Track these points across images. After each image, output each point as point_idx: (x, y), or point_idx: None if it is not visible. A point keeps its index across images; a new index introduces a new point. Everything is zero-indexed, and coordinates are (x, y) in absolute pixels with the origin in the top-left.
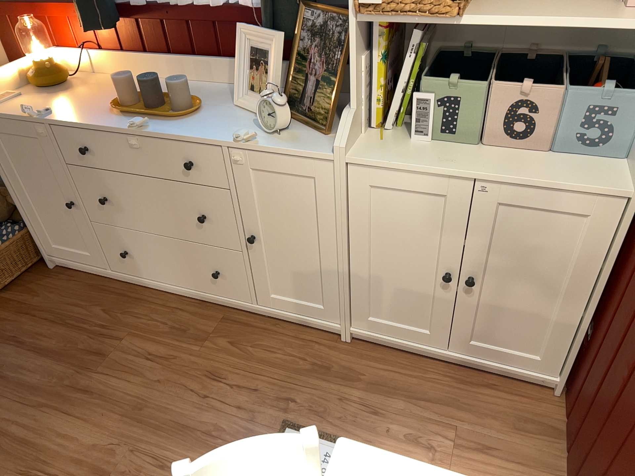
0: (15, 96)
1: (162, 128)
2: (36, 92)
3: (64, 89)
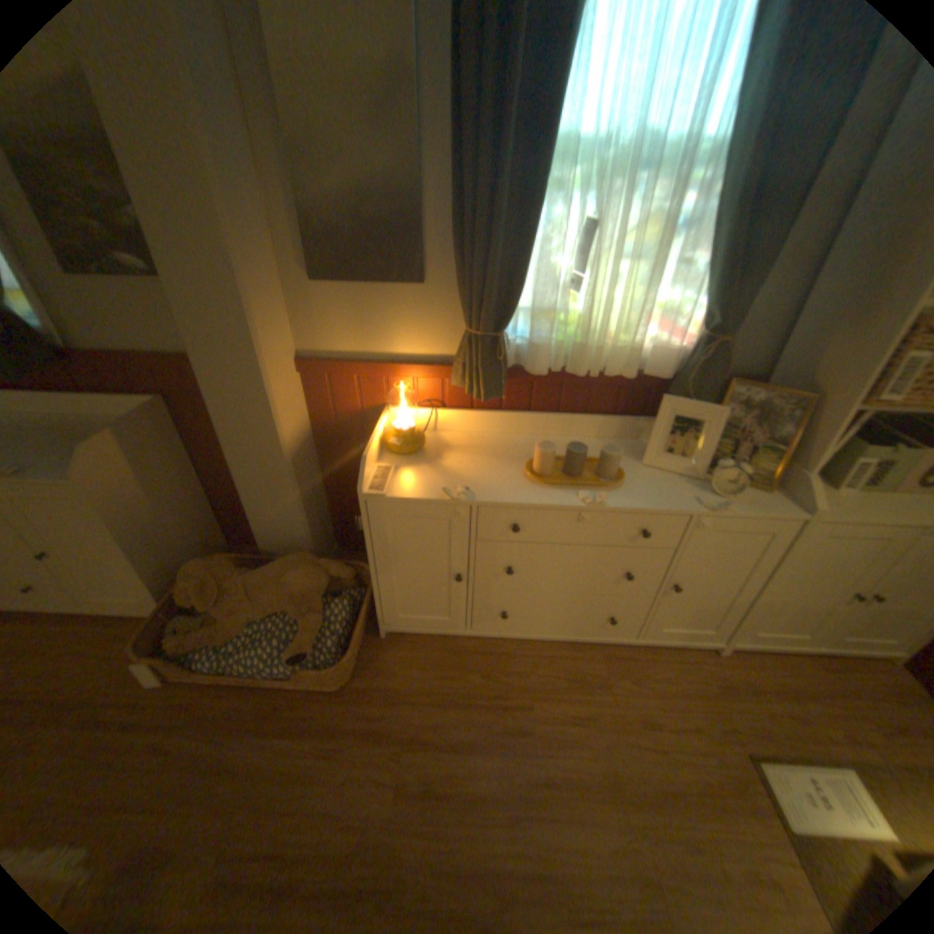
0: (390, 470)
1: (617, 502)
2: (404, 462)
3: (431, 455)
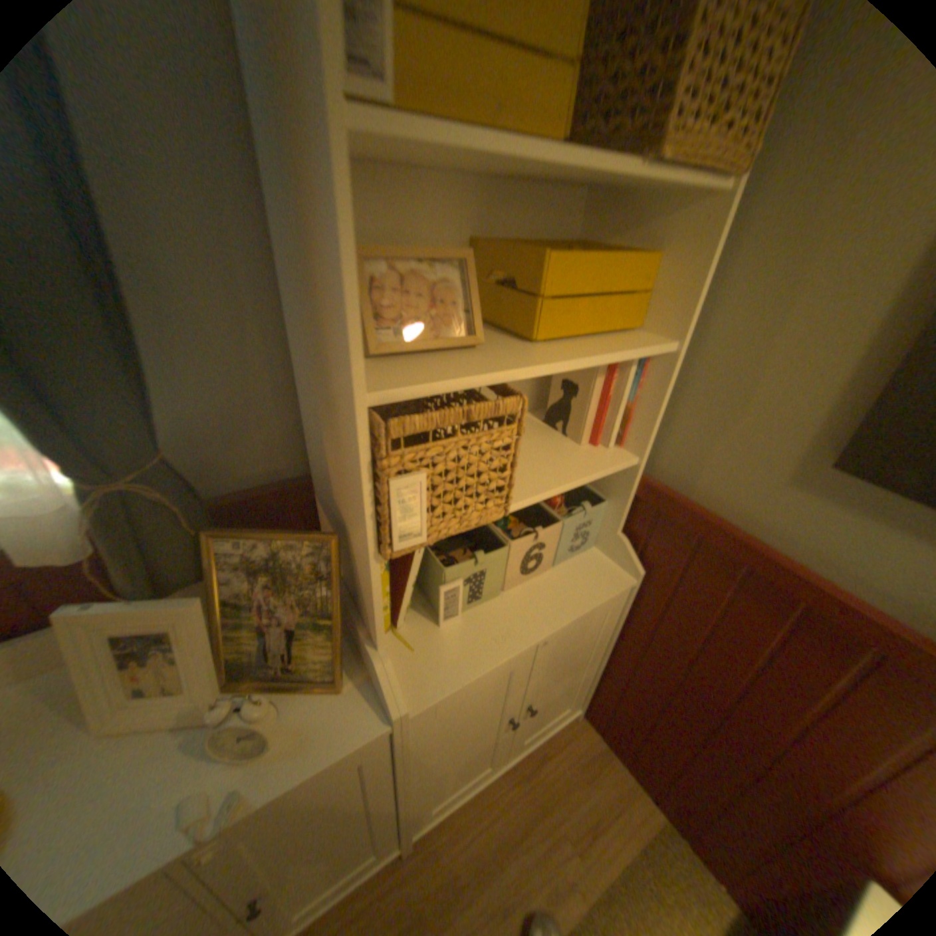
0: None
1: None
2: None
3: None
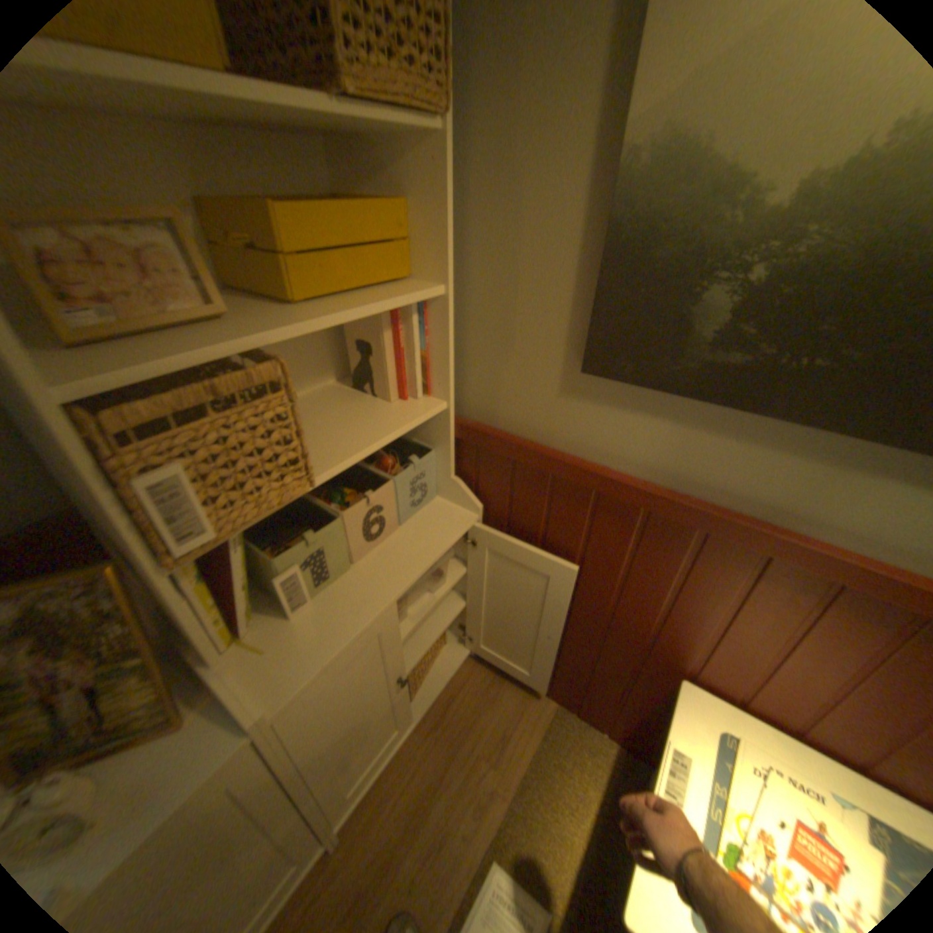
0: None
1: None
2: None
3: None
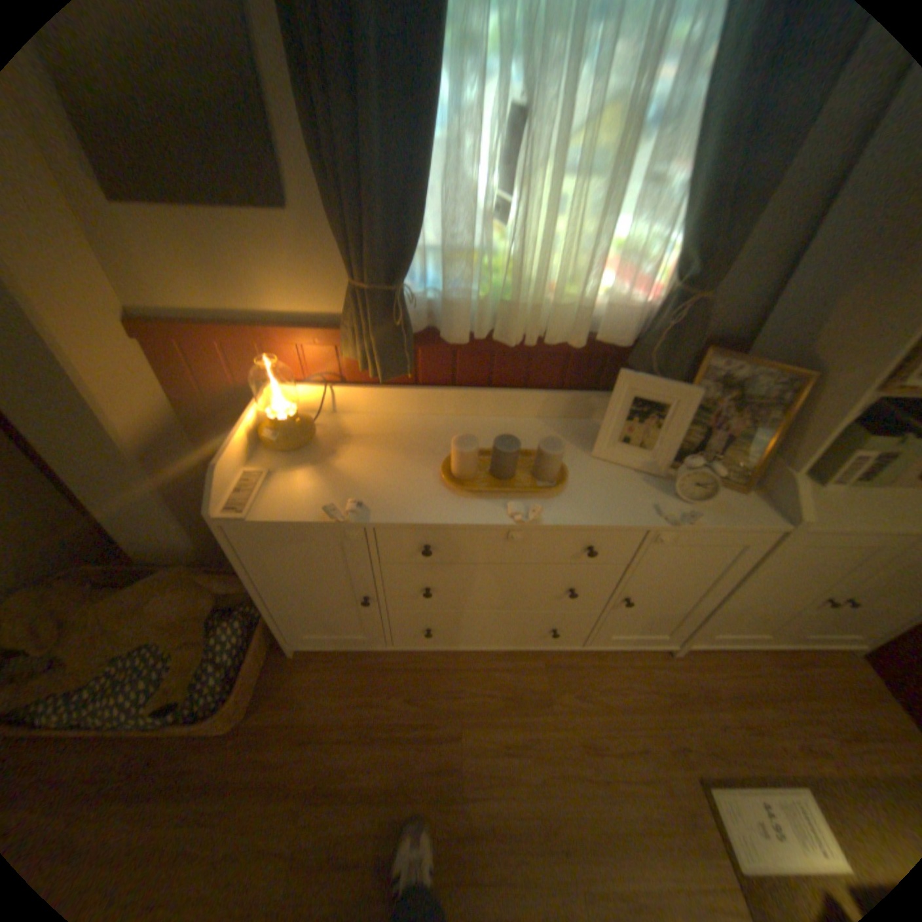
0: (262, 477)
1: (557, 515)
2: (285, 462)
3: (323, 451)
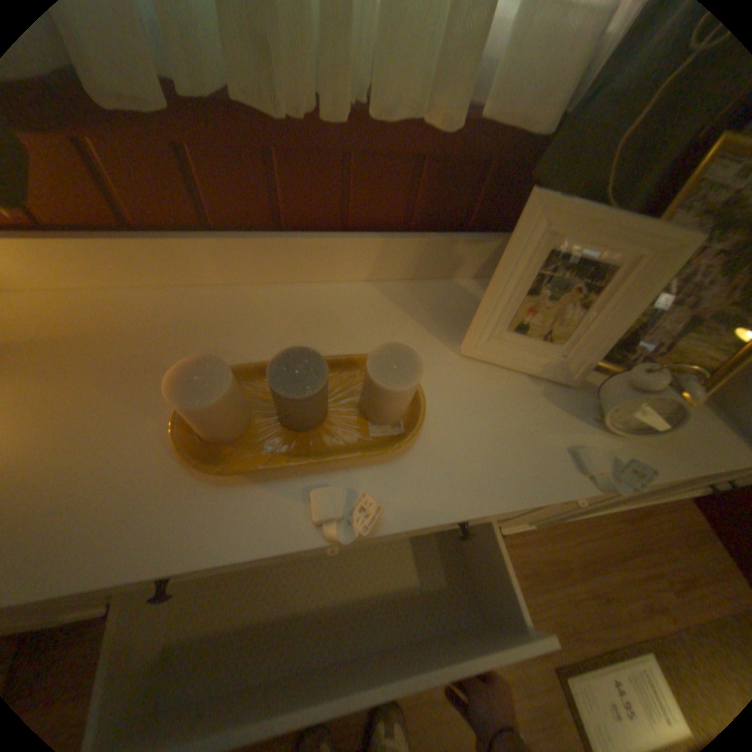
0: None
1: (412, 501)
2: None
3: None
